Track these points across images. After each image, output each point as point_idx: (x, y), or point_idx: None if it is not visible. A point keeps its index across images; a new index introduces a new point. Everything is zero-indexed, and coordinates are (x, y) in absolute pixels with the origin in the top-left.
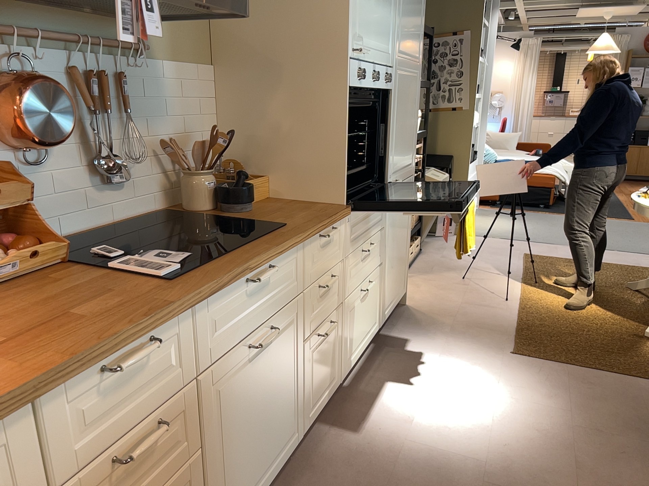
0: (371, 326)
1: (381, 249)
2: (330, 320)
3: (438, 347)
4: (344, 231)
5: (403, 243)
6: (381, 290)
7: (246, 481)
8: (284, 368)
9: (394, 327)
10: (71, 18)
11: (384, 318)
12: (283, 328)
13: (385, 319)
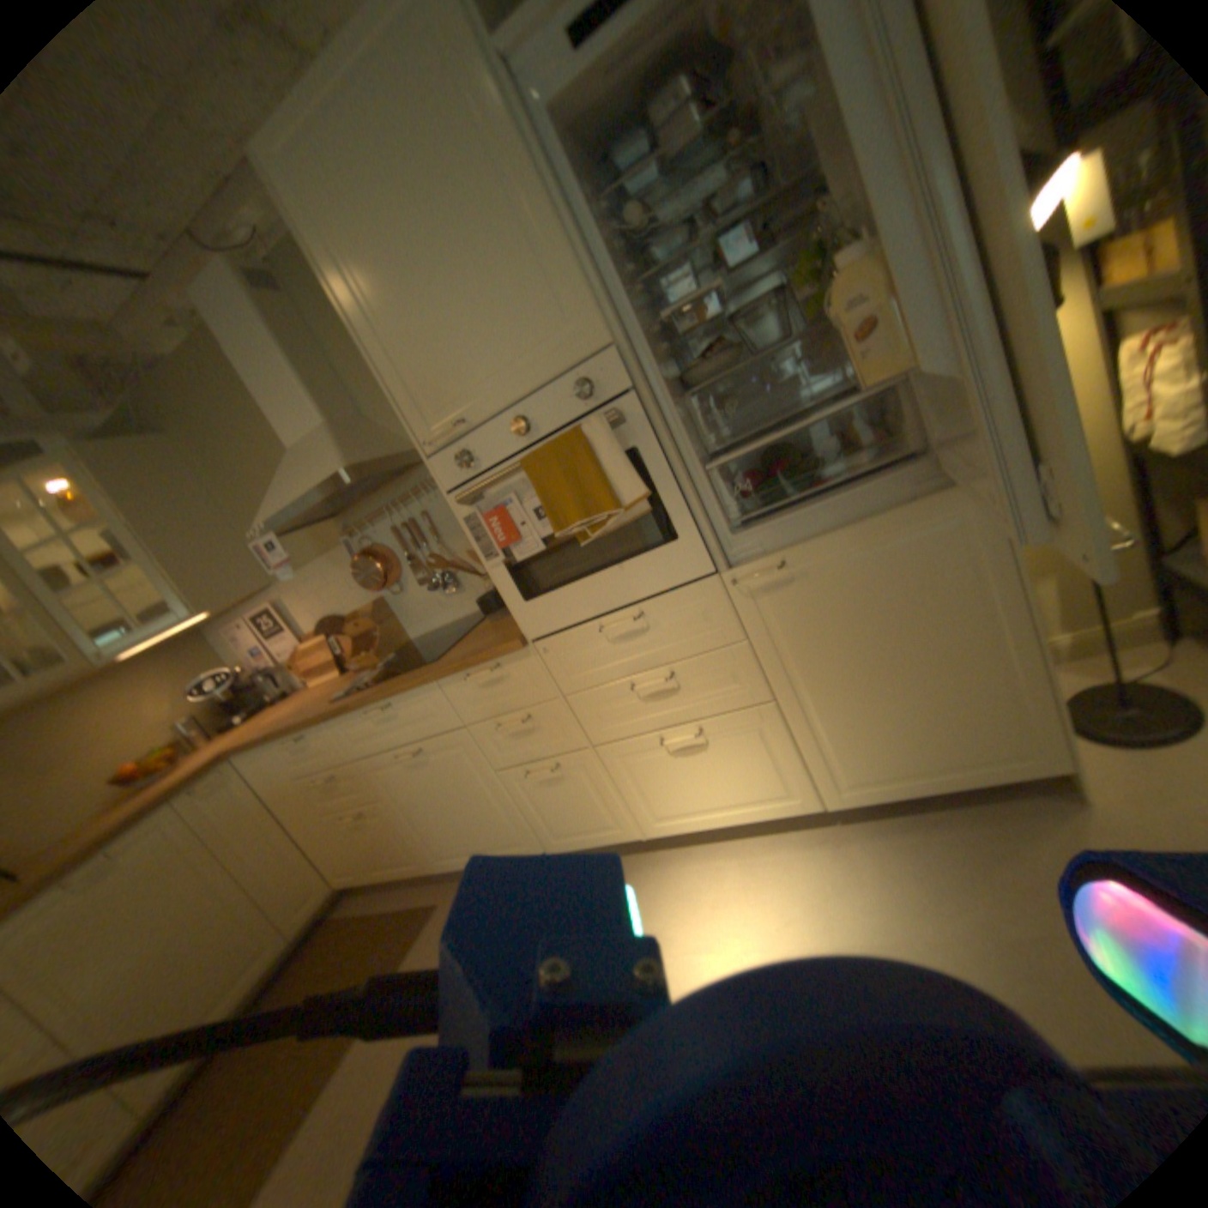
0: (756, 800)
1: (750, 681)
2: (553, 763)
3: (892, 940)
4: (536, 663)
5: (965, 662)
6: (799, 750)
7: (446, 846)
8: (461, 785)
9: (924, 835)
10: (378, 492)
11: (846, 801)
12: (440, 753)
13: (868, 806)
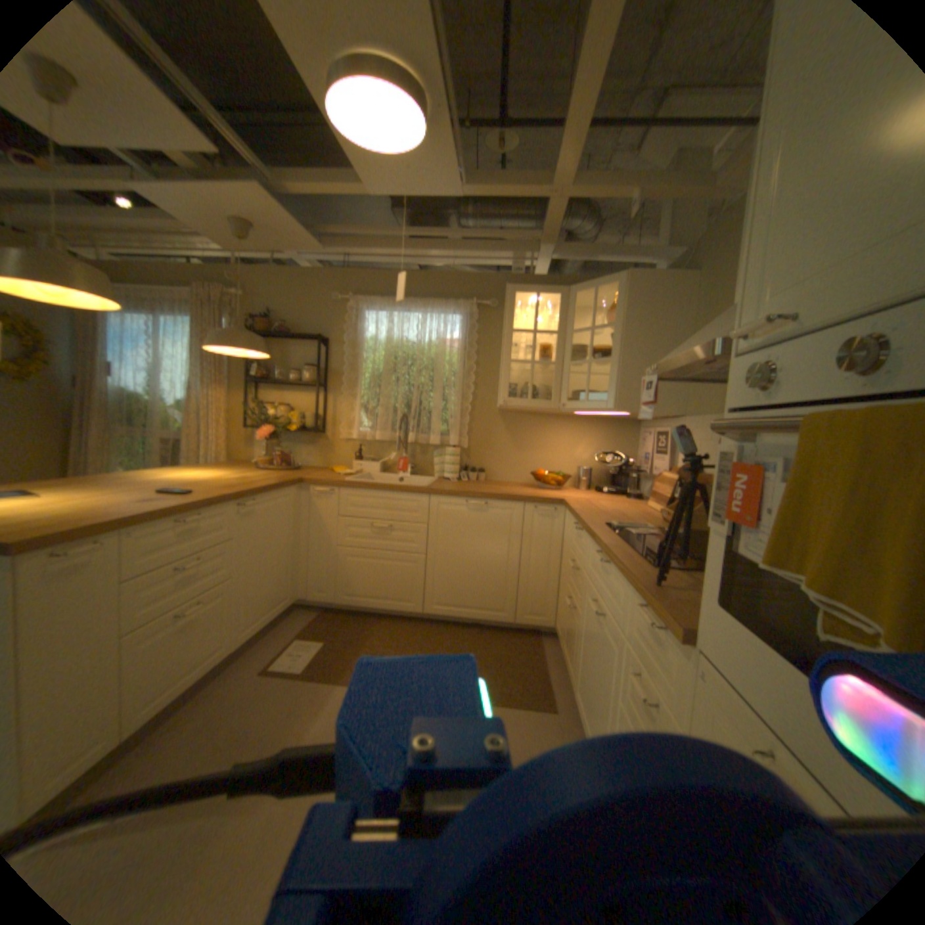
0: None
1: None
2: None
3: None
4: (690, 679)
5: None
6: None
7: (584, 697)
8: (606, 678)
9: None
10: None
11: None
12: (610, 638)
13: None
